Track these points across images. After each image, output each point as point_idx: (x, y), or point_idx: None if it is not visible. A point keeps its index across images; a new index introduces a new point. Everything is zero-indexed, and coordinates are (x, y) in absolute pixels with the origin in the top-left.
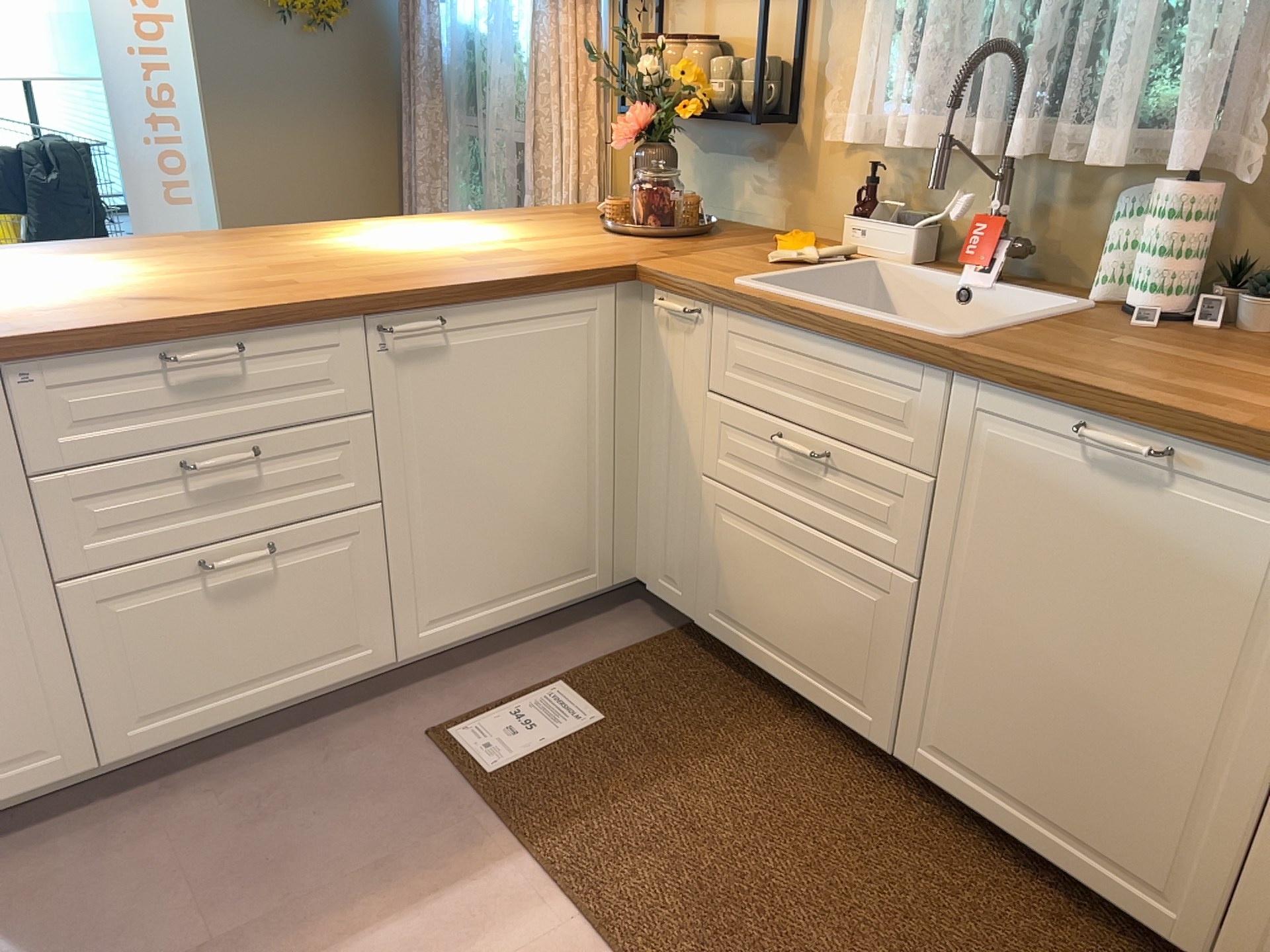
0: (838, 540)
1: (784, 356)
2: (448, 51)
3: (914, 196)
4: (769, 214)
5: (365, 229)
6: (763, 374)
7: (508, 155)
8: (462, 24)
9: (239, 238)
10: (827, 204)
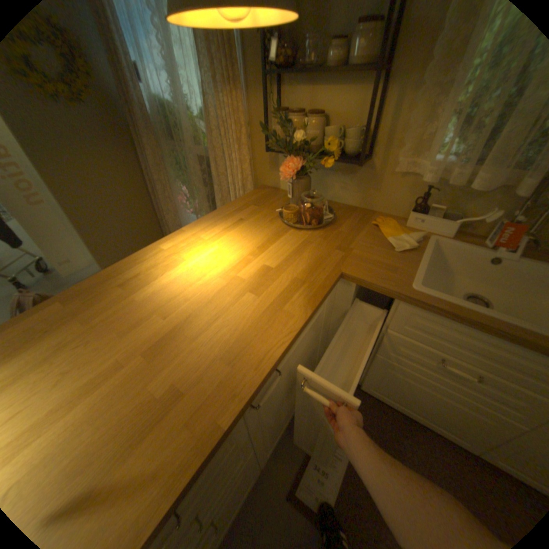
0: (473, 400)
1: (459, 334)
2: (148, 107)
3: (448, 198)
4: (350, 198)
5: (167, 256)
6: (437, 335)
7: (196, 162)
8: (153, 92)
9: (96, 294)
10: (388, 197)
